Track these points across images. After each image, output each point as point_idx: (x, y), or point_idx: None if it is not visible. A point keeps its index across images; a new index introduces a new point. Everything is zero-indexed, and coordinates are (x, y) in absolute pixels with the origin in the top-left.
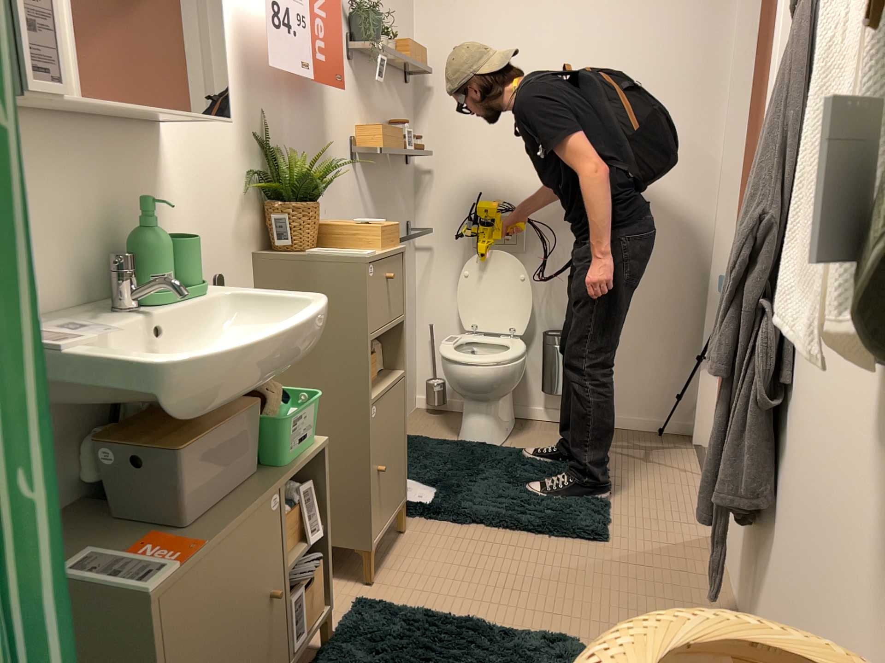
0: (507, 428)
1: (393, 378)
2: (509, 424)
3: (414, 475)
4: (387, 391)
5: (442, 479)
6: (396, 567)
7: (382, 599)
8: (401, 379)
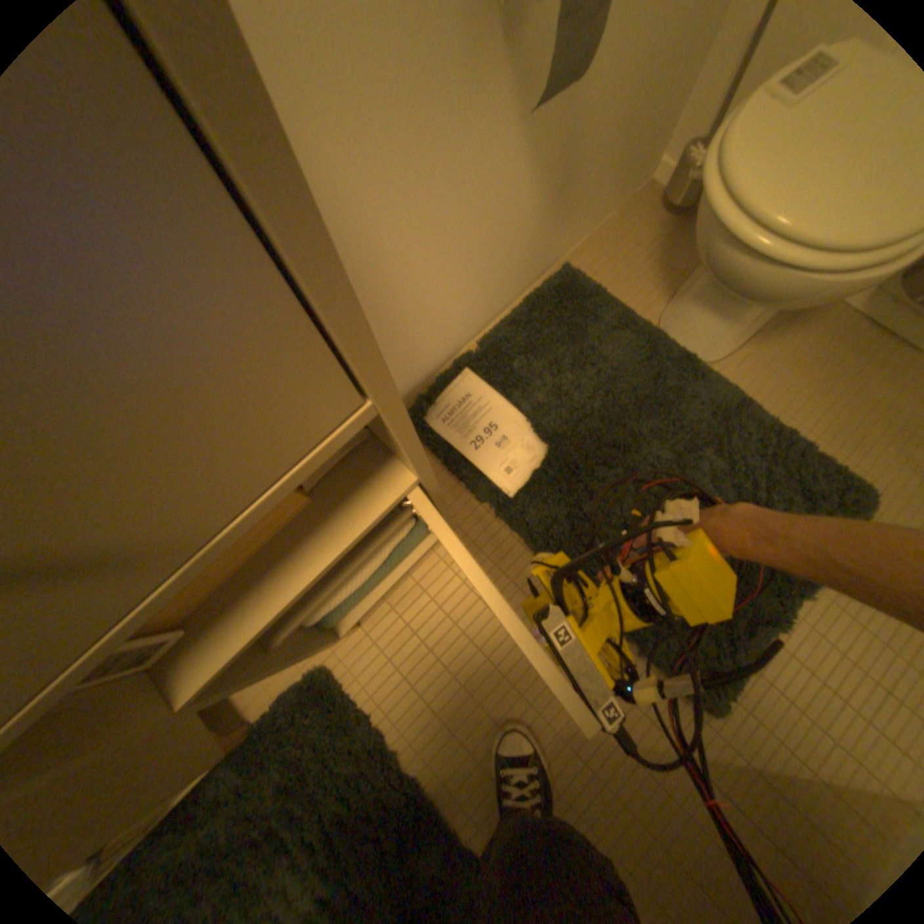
0: (757, 325)
1: (356, 509)
2: (769, 314)
3: (528, 403)
4: (295, 596)
5: (561, 436)
6: (397, 609)
7: (346, 669)
8: (388, 509)
